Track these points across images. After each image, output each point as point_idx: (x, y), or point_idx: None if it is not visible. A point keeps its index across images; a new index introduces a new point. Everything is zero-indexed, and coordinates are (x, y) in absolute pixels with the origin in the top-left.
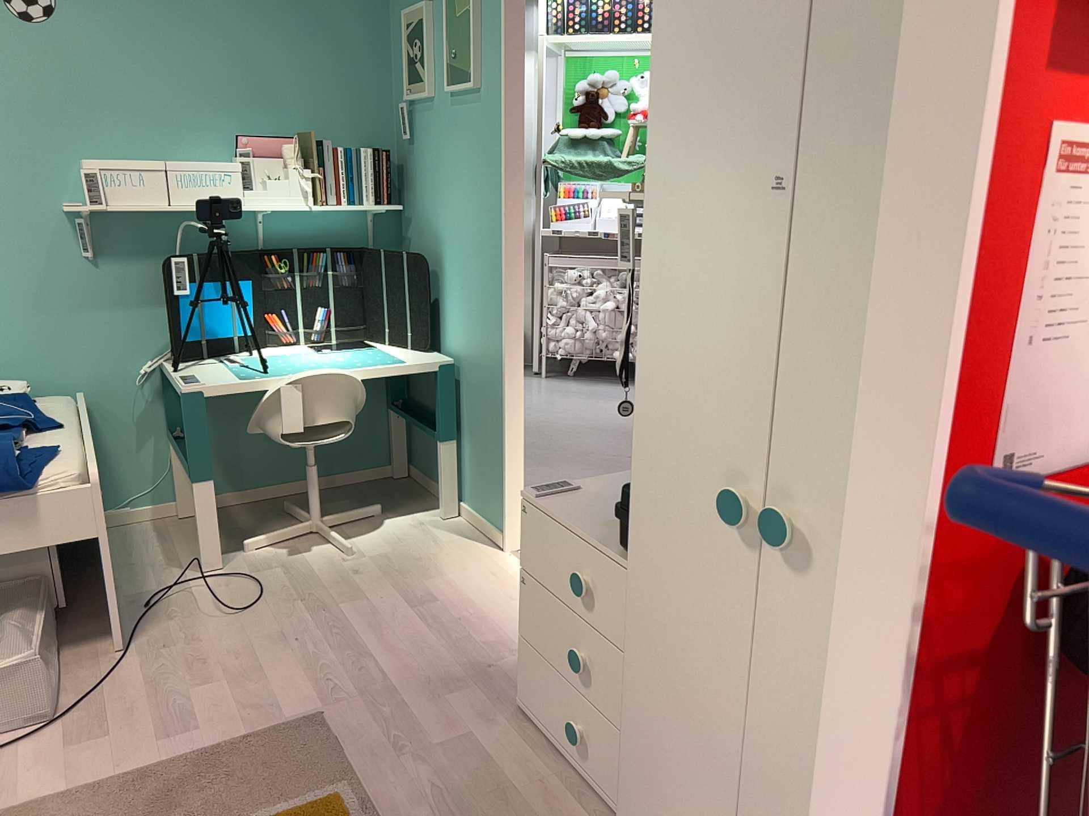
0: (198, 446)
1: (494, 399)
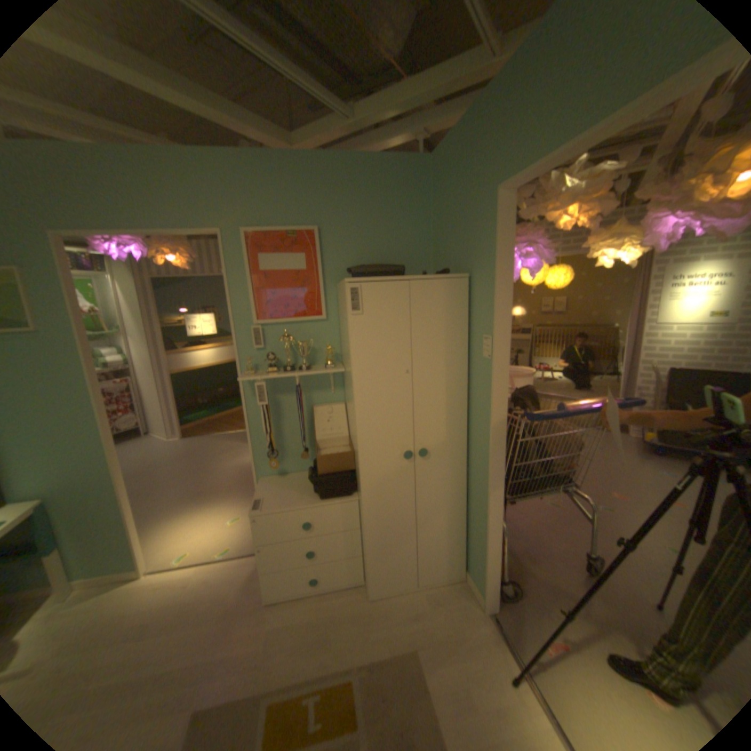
0: None
1: (103, 504)
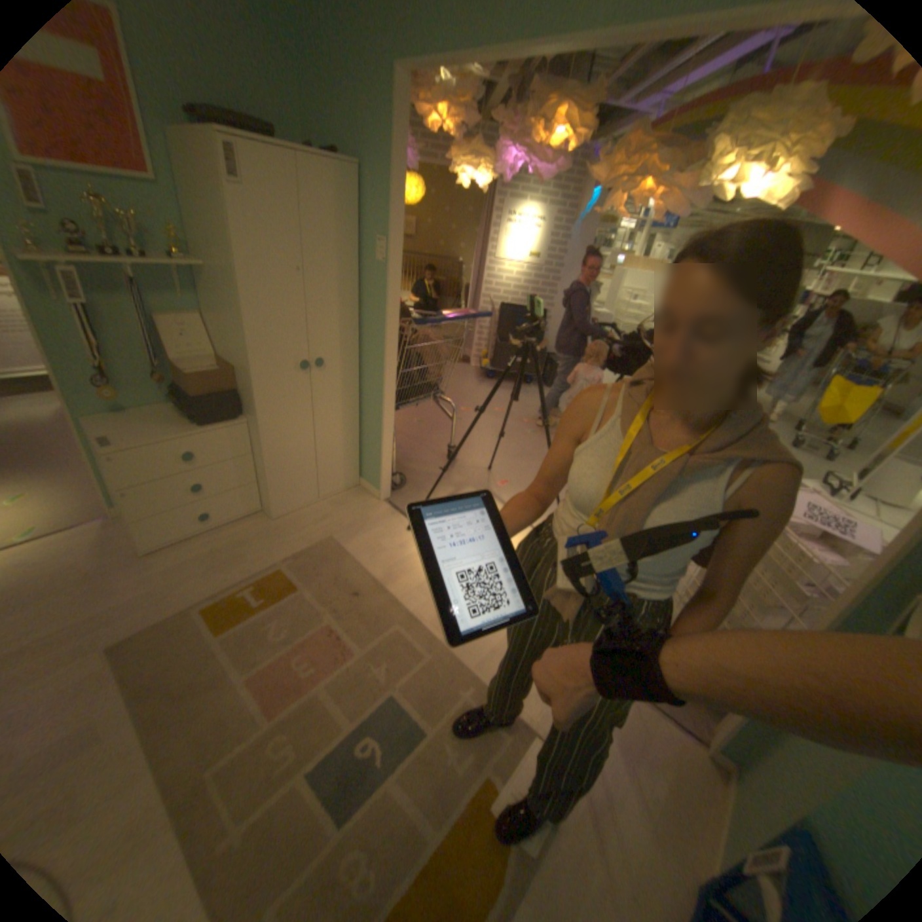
0: None
1: None
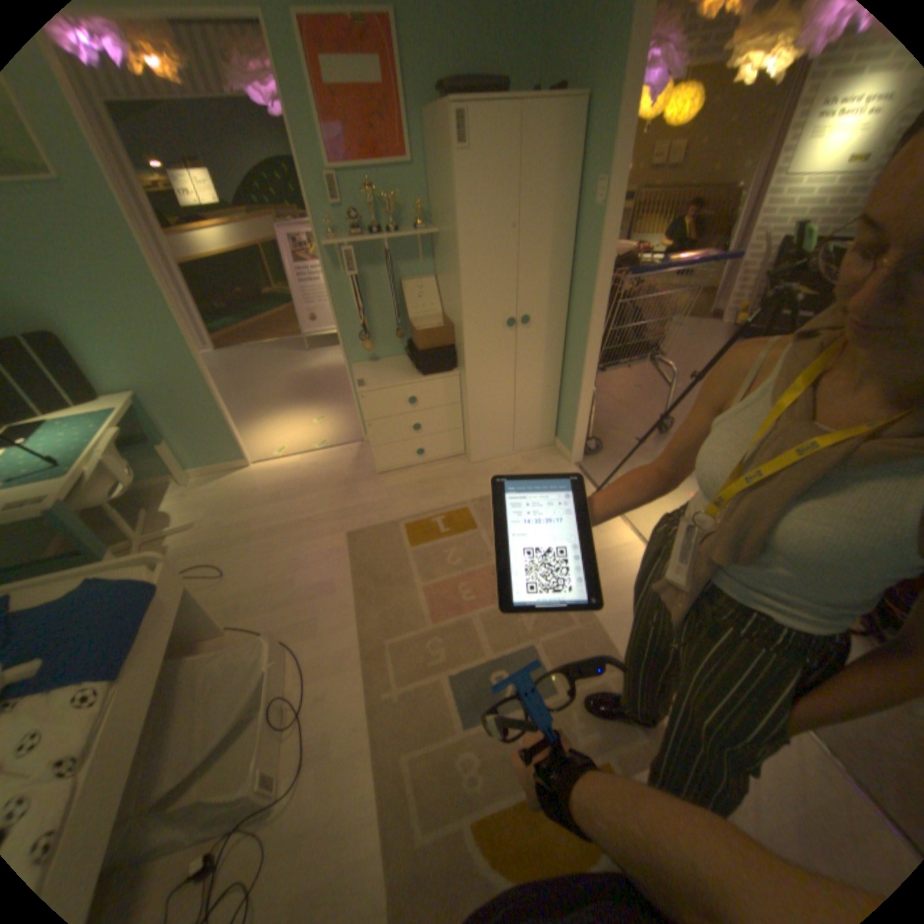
0: (84, 536)
1: (196, 396)
